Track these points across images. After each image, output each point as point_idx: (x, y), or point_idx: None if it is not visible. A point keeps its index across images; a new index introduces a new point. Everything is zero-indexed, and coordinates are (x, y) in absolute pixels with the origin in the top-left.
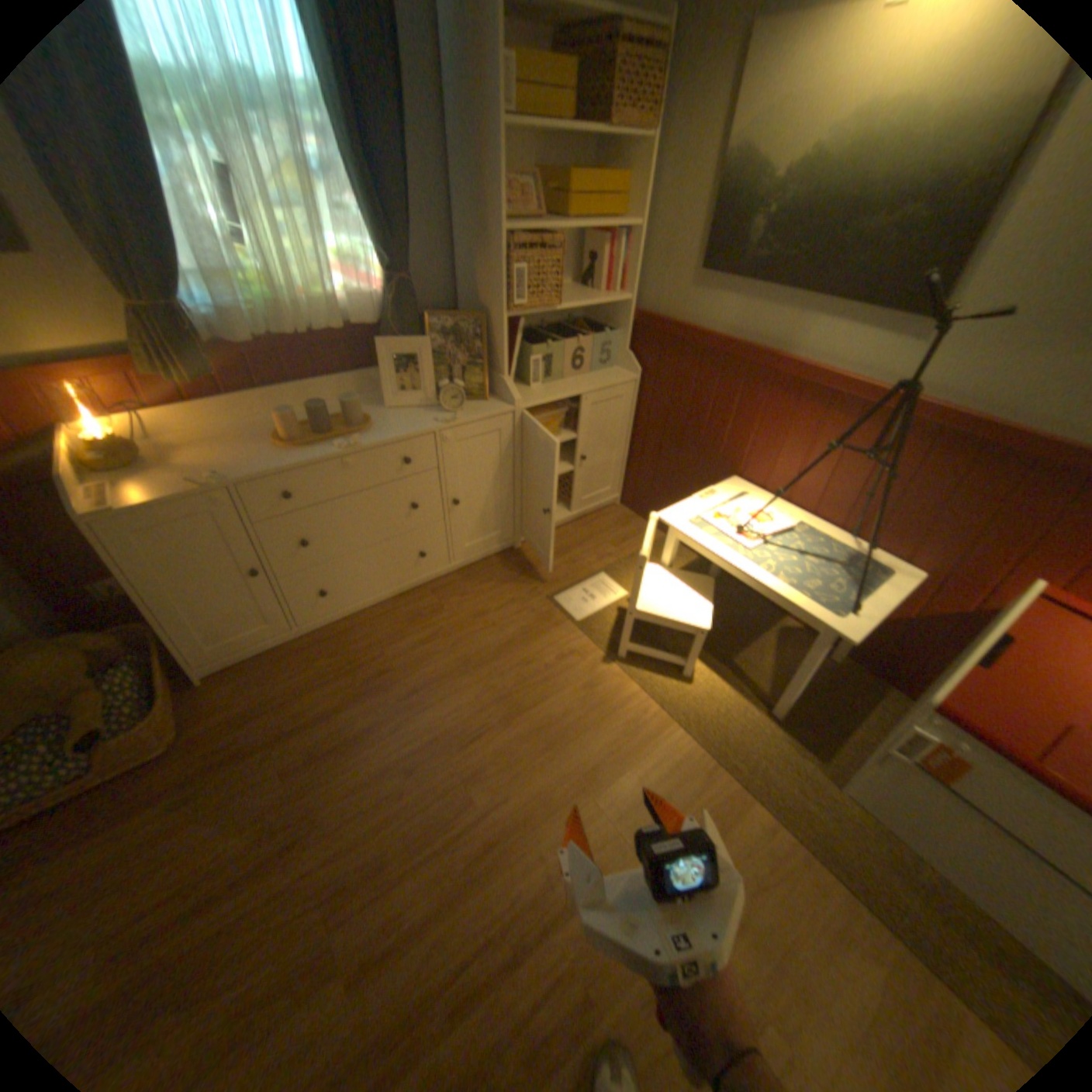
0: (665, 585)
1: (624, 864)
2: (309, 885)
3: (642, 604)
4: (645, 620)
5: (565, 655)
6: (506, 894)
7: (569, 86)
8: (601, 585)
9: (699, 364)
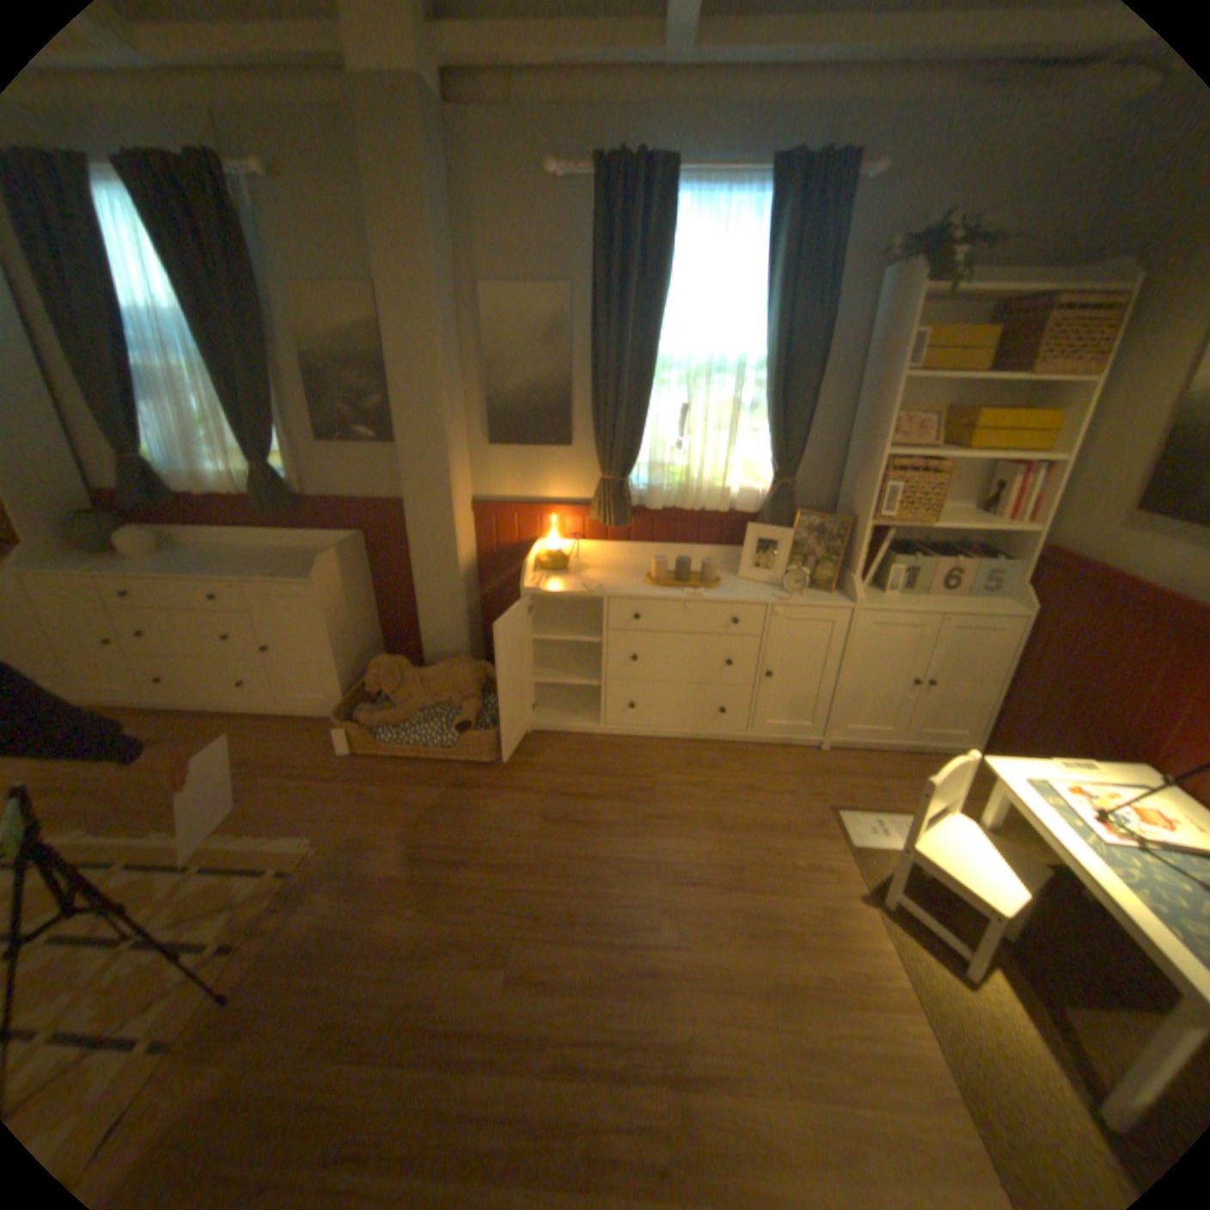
0: (973, 846)
1: (775, 1096)
2: (520, 899)
3: (927, 847)
4: (926, 868)
5: (822, 869)
6: (647, 1022)
7: (998, 342)
8: (906, 827)
9: (1118, 613)
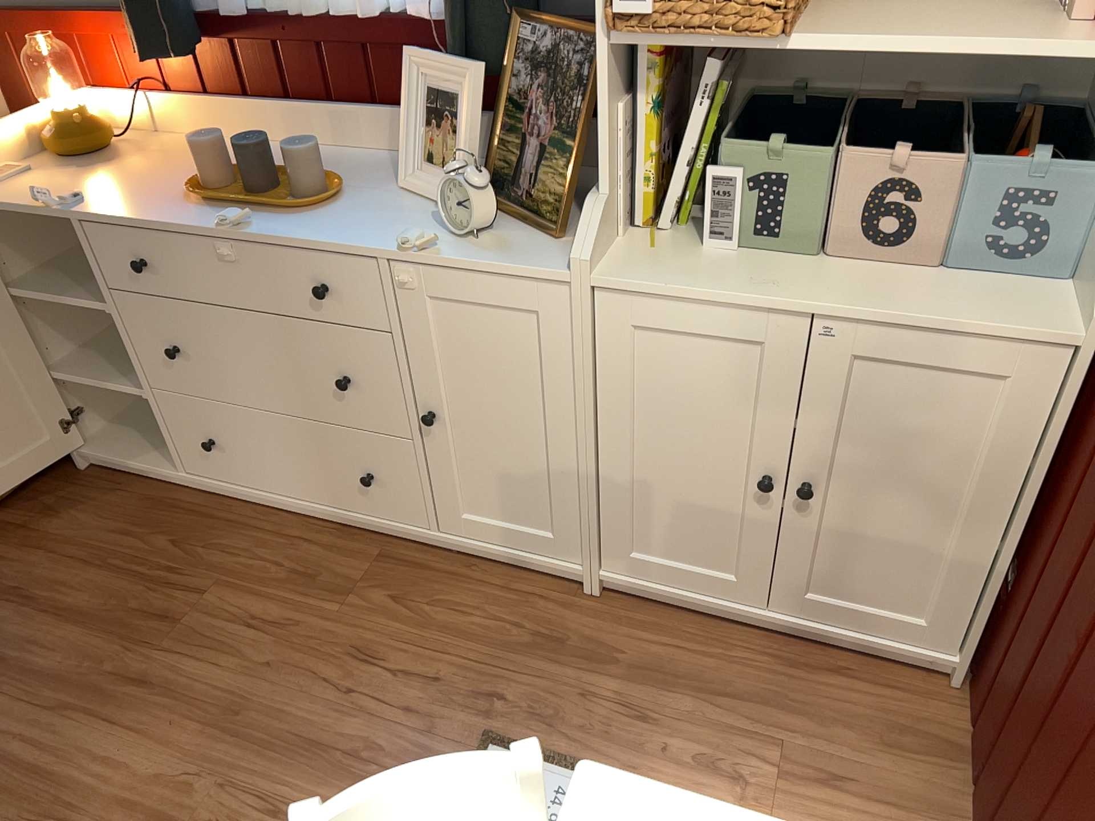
0: None
1: None
2: None
3: None
4: None
5: None
6: None
7: None
8: None
9: None
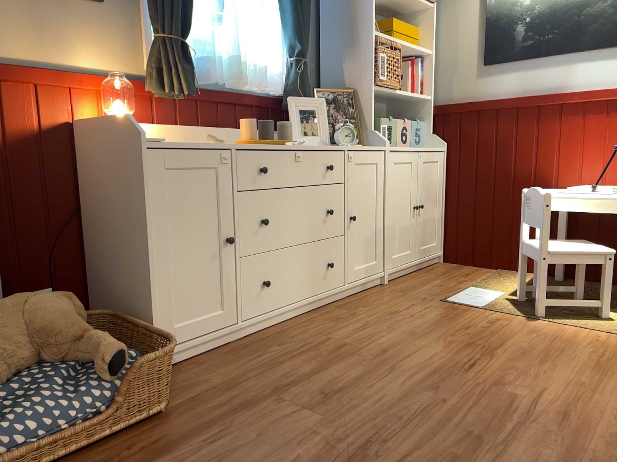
0: (553, 243)
1: None
2: None
3: (549, 249)
4: (558, 260)
5: (492, 321)
6: None
7: None
8: (477, 290)
9: (496, 122)
